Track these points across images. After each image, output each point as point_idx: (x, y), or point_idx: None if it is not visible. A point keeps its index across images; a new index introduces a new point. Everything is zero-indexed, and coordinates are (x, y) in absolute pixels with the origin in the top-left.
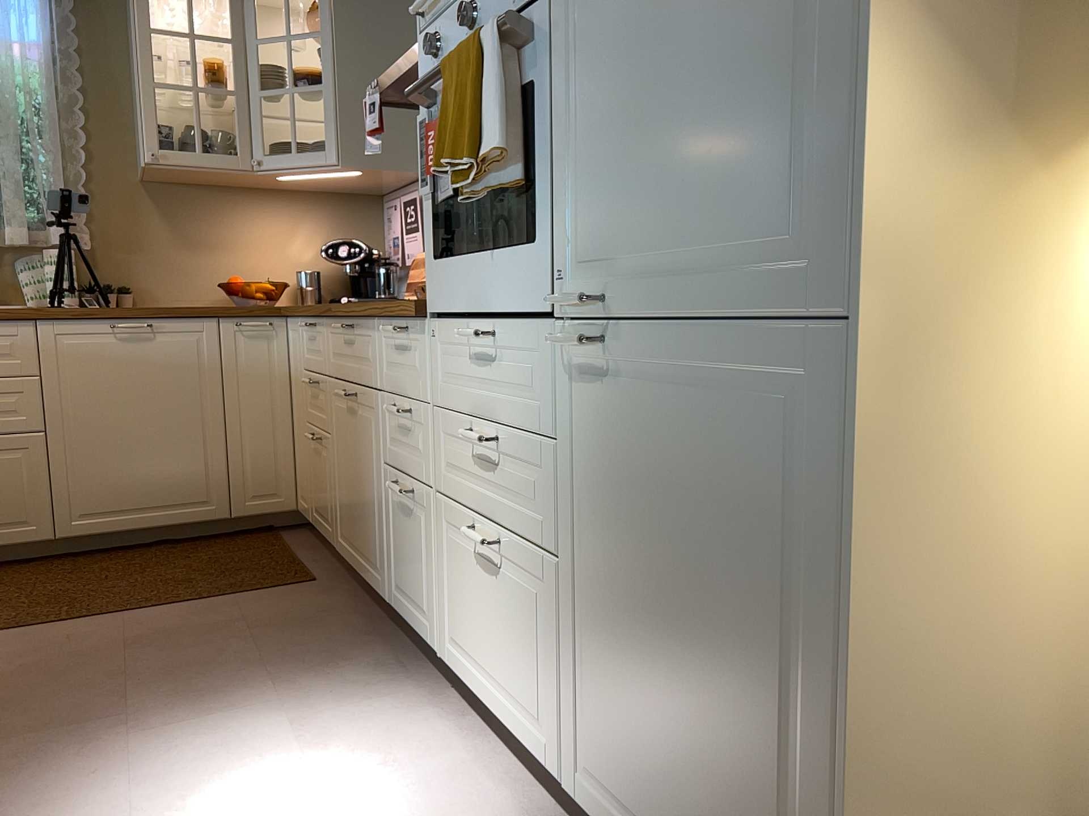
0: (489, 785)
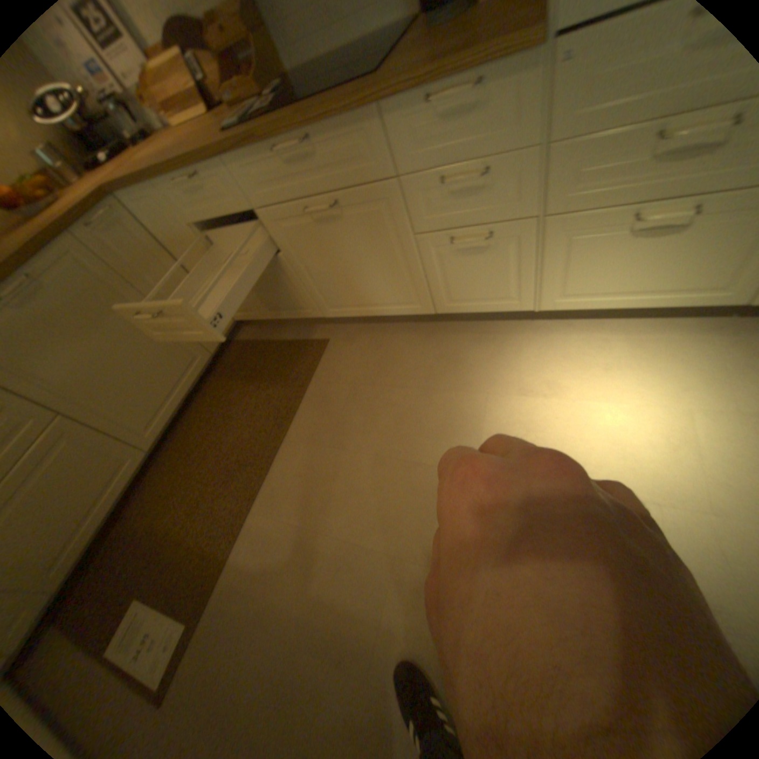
0: (648, 336)
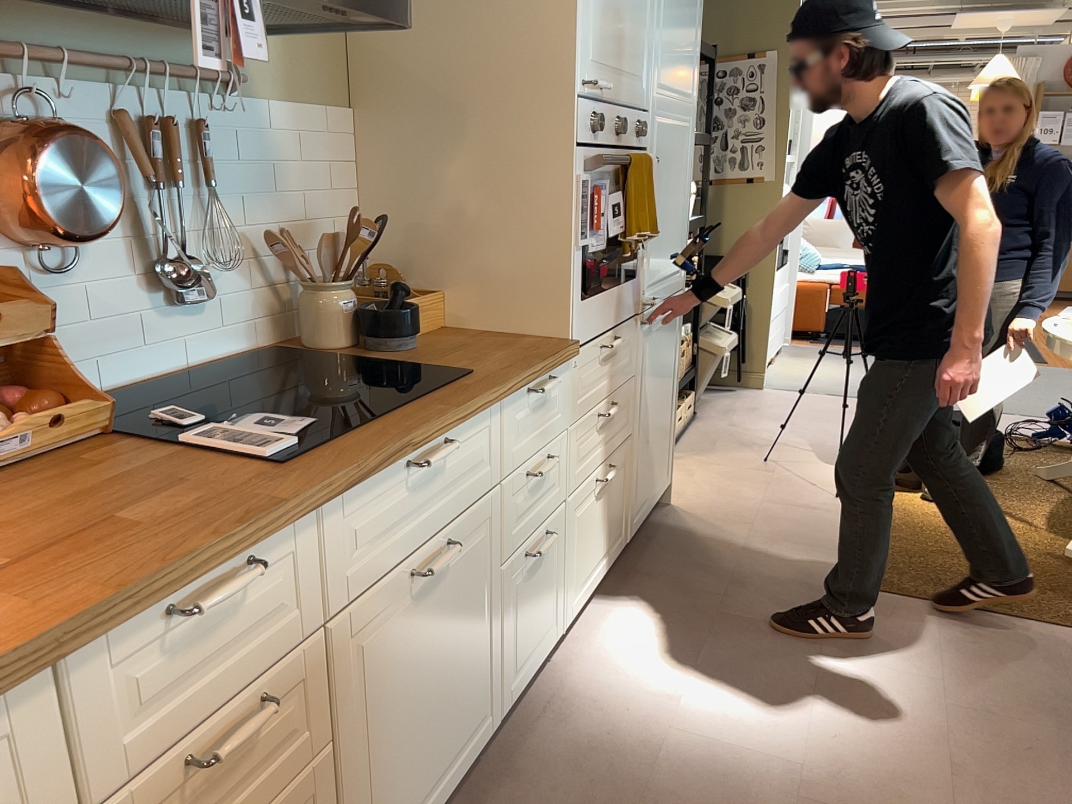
0: (617, 604)
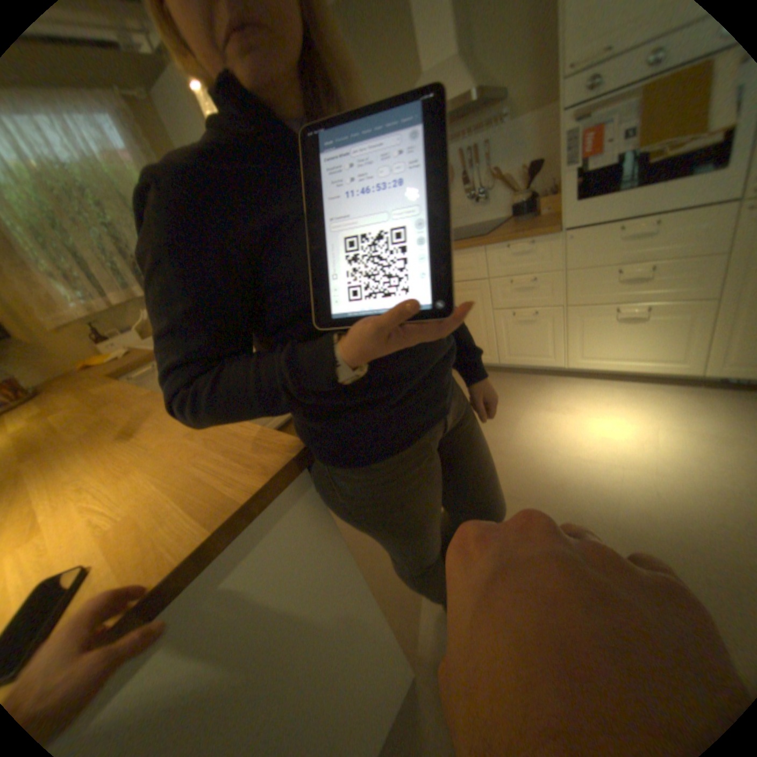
0: (641, 391)
